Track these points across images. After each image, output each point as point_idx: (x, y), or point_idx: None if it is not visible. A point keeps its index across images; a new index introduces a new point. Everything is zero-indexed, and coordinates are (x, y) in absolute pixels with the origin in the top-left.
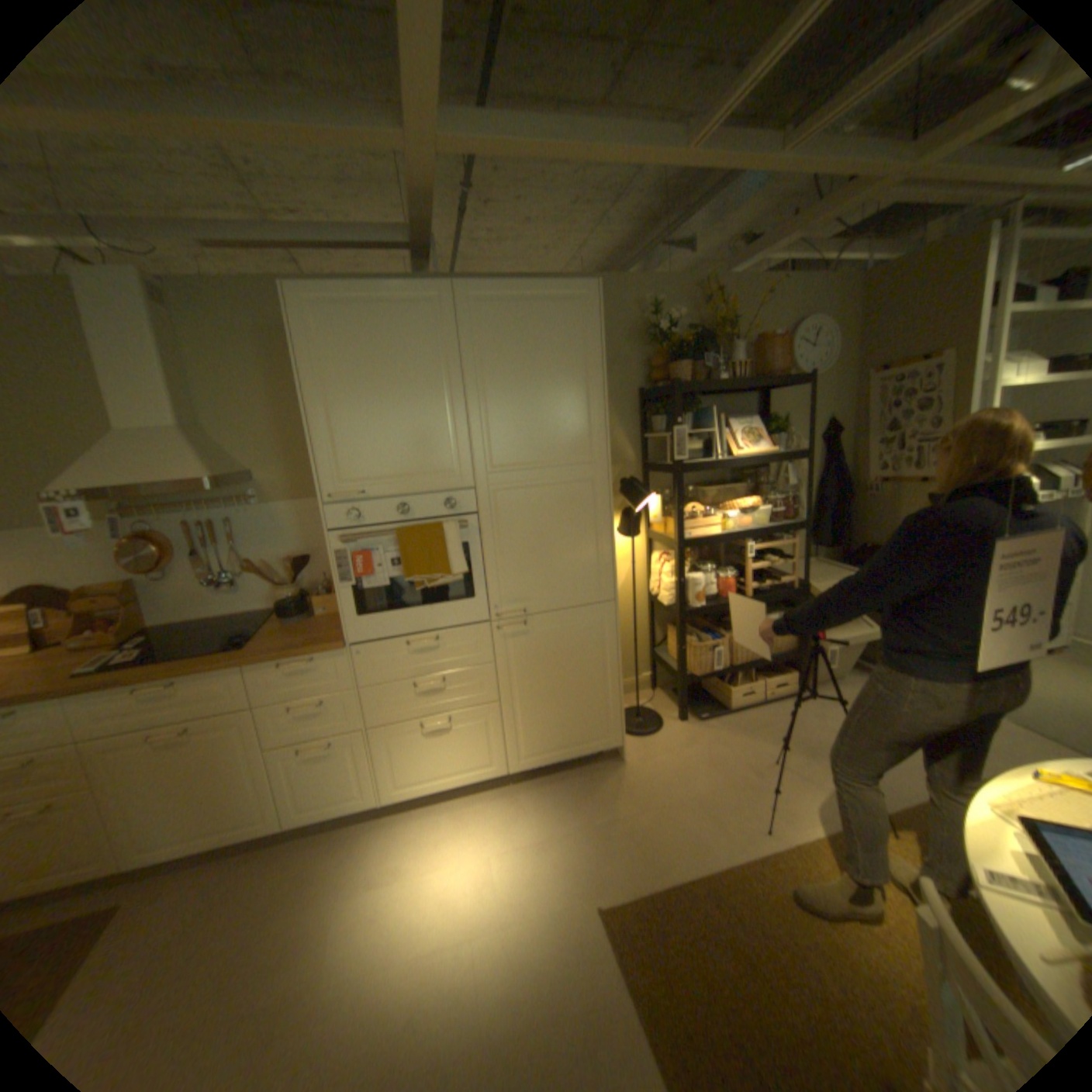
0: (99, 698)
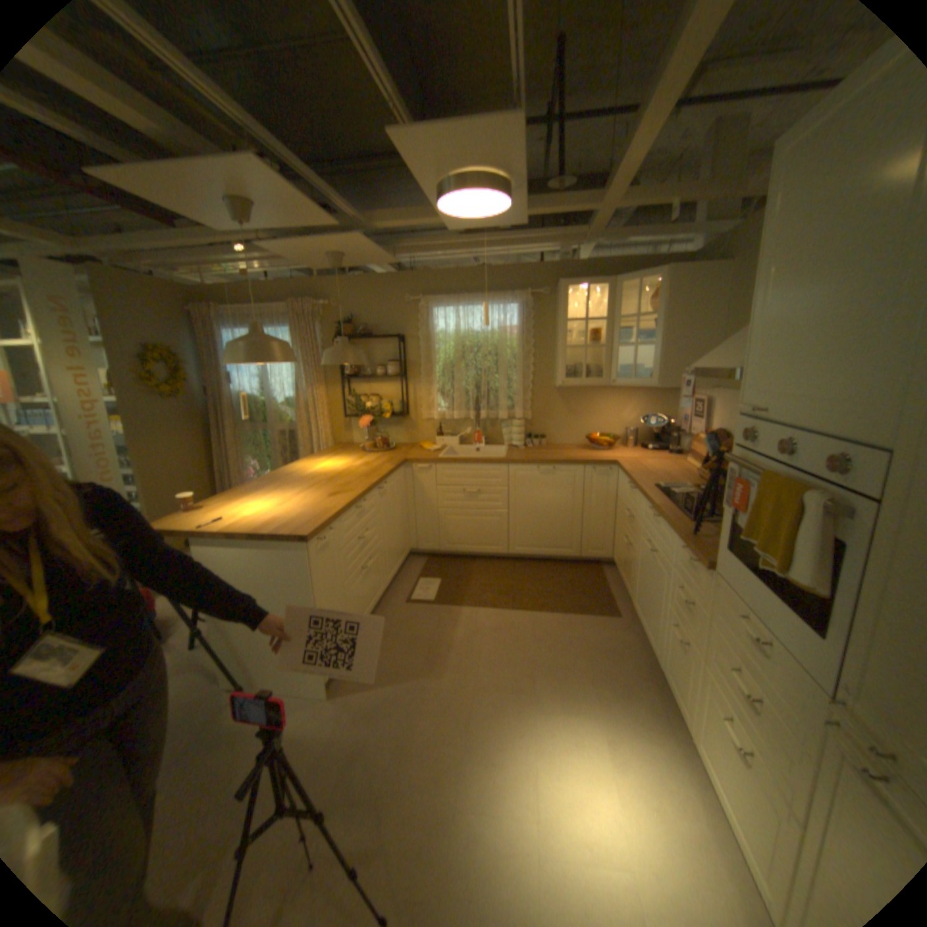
0: (647, 502)
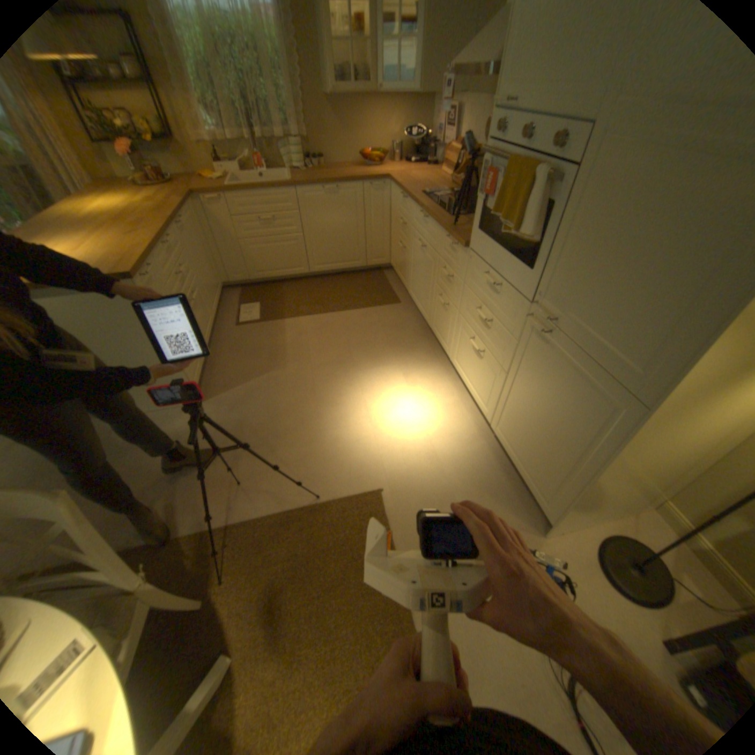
0: (416, 208)
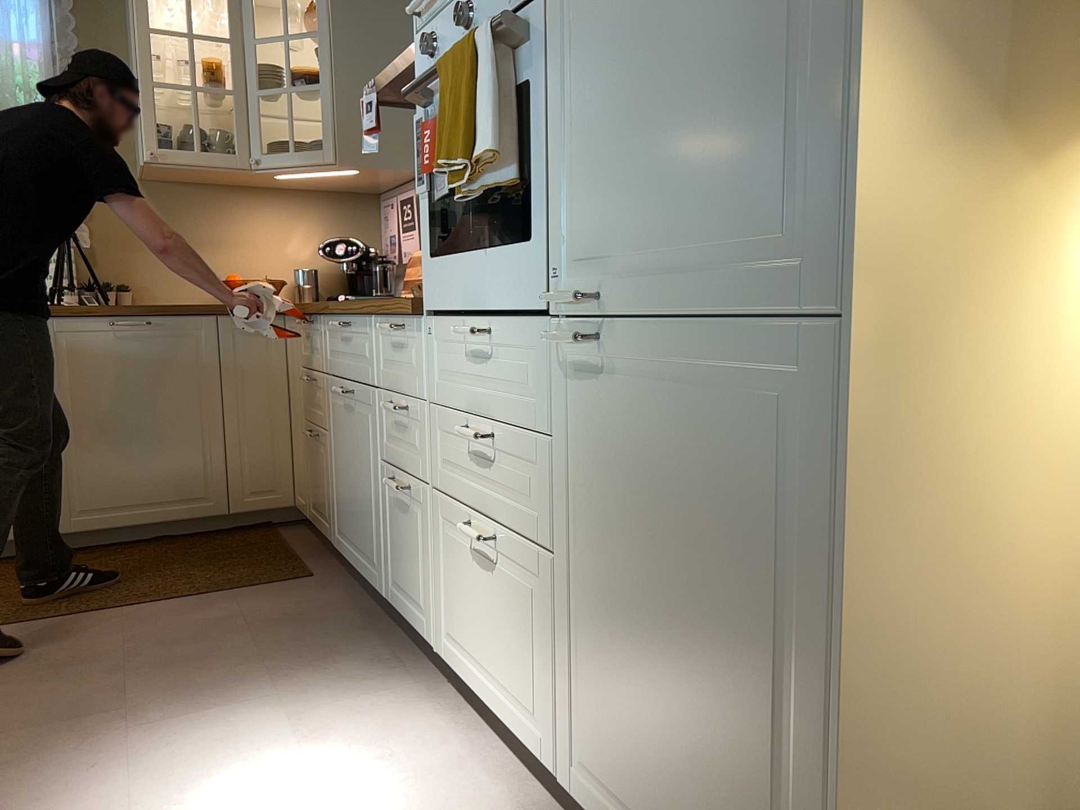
0: (330, 322)
